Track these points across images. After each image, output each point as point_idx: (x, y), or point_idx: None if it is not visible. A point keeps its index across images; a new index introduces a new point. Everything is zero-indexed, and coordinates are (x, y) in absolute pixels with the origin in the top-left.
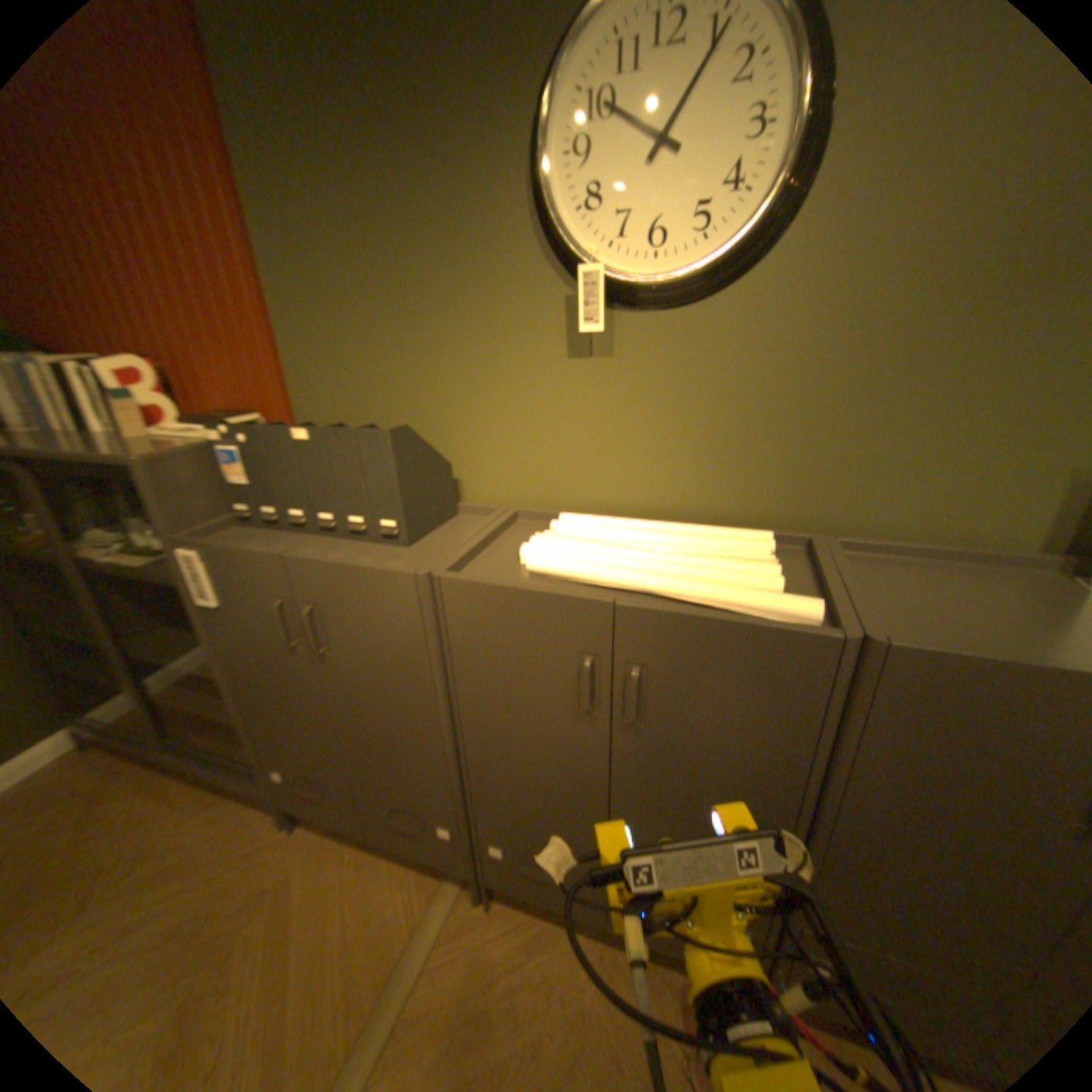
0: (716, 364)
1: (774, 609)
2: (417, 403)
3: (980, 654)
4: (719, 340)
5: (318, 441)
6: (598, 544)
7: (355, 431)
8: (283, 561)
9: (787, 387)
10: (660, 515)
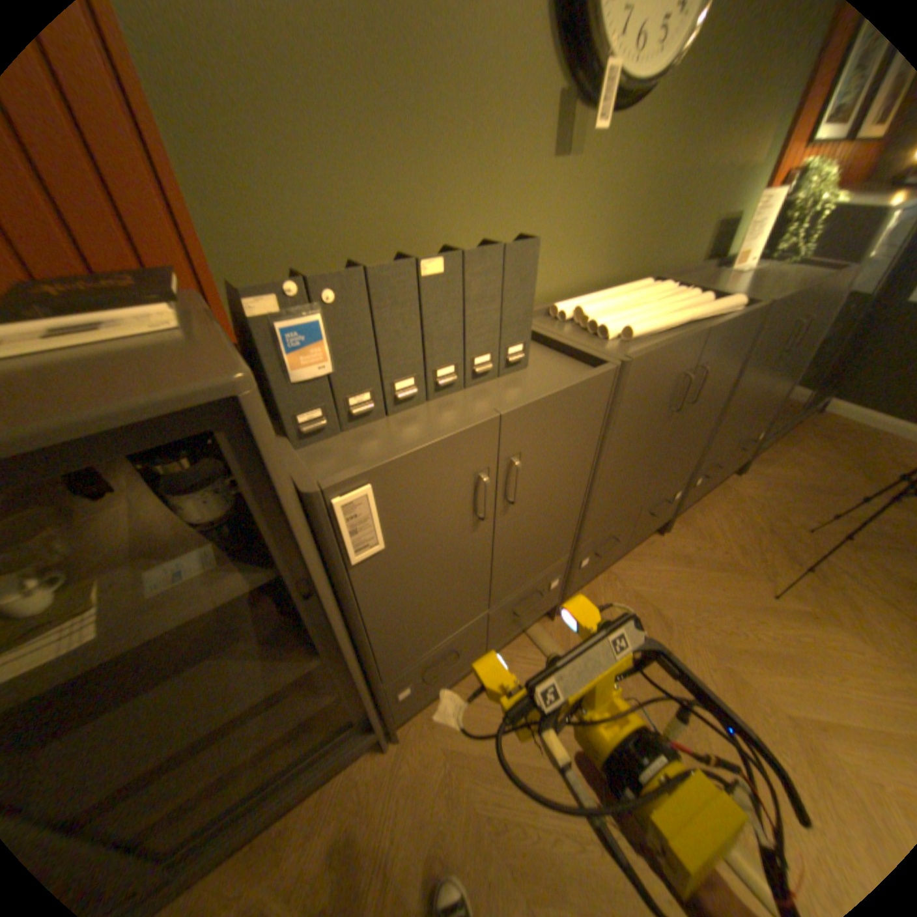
0: (631, 161)
1: (734, 306)
2: (414, 218)
3: (790, 293)
4: (635, 142)
5: (455, 272)
6: (626, 309)
7: (504, 247)
8: (496, 424)
9: (655, 178)
10: (588, 289)
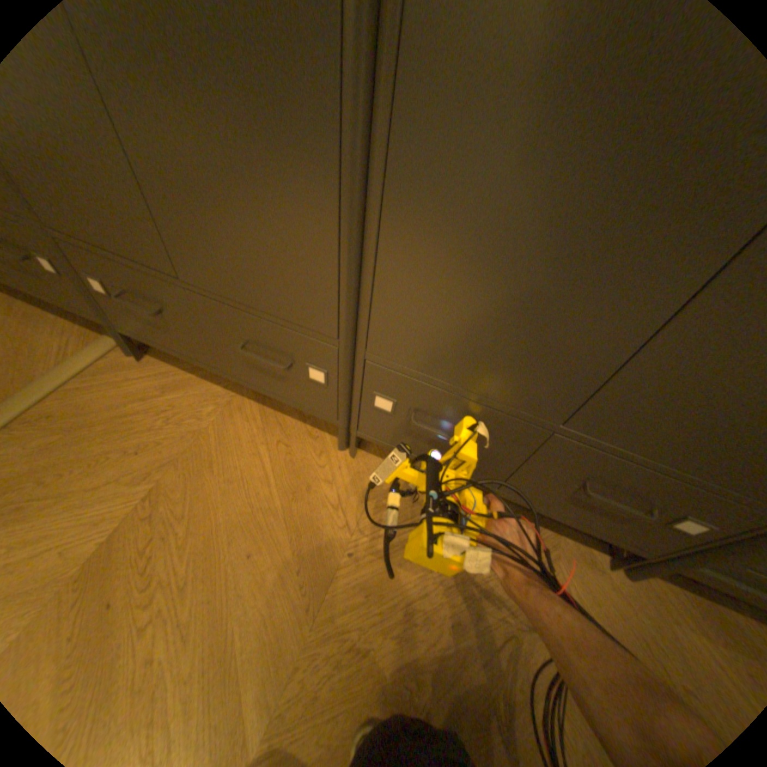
0: None
1: None
2: None
3: None
4: None
5: None
6: None
7: None
8: None
9: None
10: None
